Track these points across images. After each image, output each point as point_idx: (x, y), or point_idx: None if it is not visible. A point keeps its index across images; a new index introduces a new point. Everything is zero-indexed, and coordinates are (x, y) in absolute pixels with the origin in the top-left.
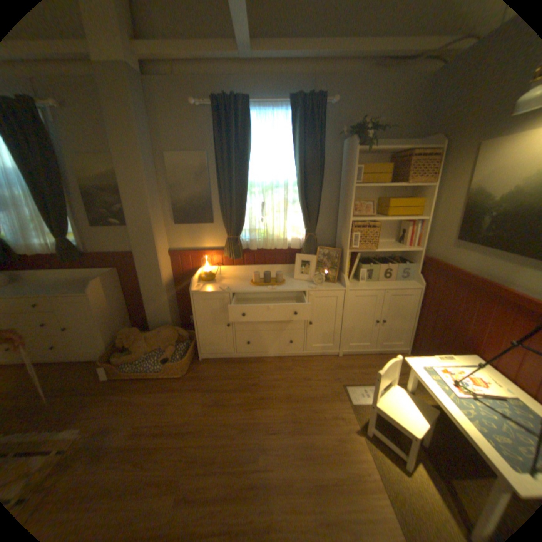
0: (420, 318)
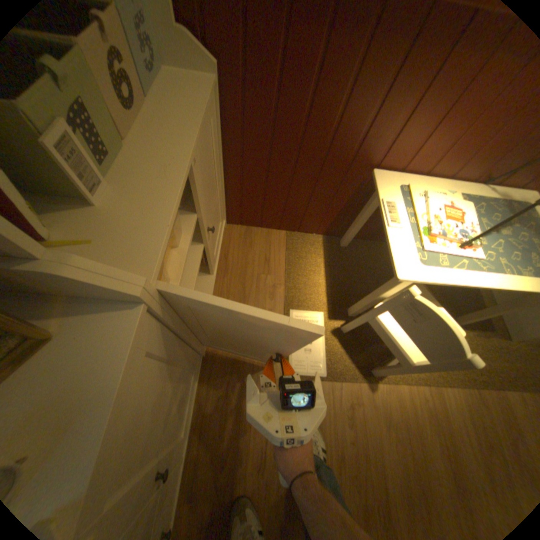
0: (224, 159)
